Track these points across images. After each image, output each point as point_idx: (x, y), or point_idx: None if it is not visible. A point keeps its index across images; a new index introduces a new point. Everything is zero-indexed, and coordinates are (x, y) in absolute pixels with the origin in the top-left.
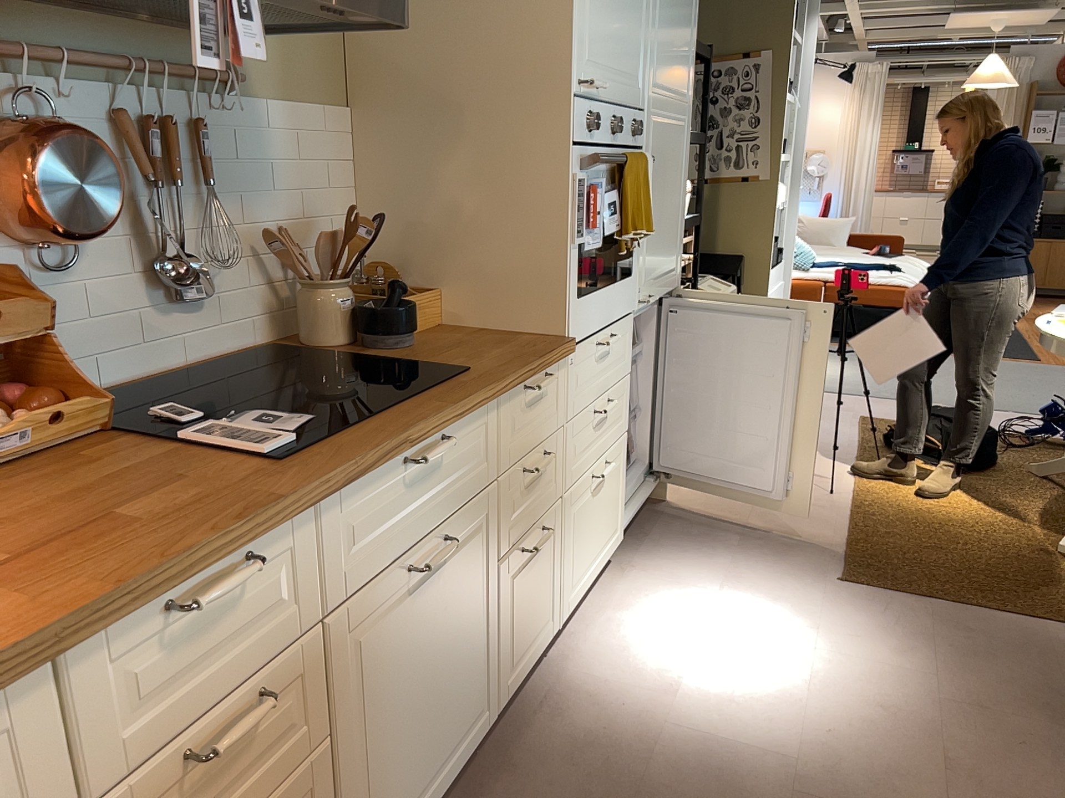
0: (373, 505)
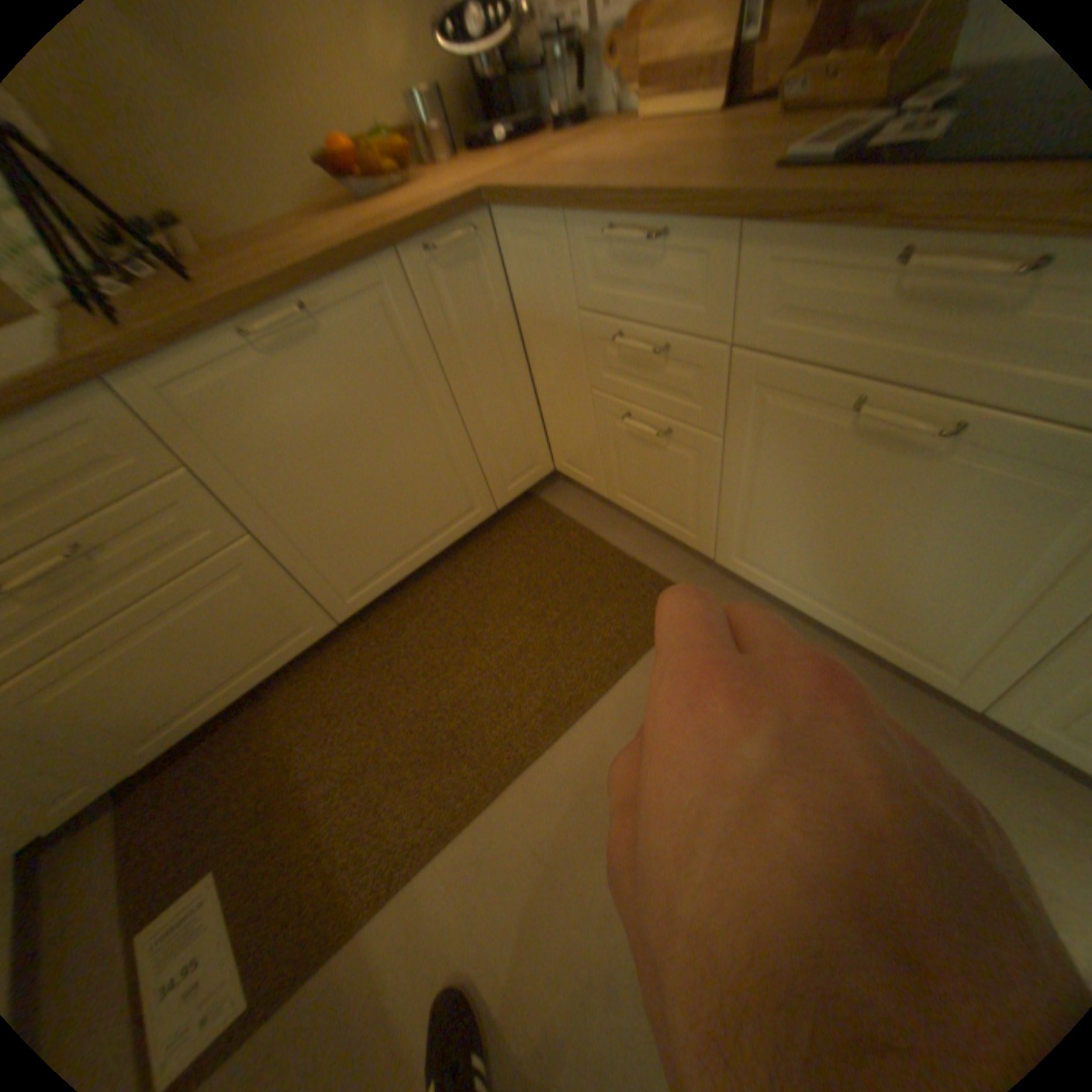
0: (829, 281)
